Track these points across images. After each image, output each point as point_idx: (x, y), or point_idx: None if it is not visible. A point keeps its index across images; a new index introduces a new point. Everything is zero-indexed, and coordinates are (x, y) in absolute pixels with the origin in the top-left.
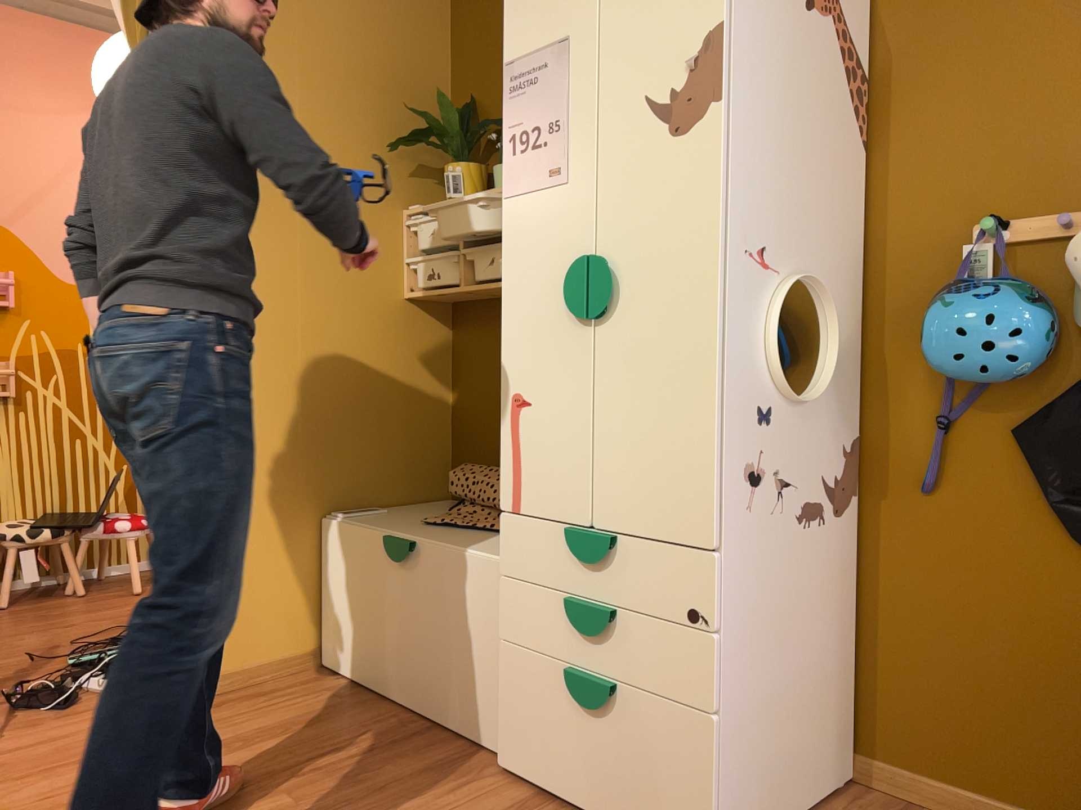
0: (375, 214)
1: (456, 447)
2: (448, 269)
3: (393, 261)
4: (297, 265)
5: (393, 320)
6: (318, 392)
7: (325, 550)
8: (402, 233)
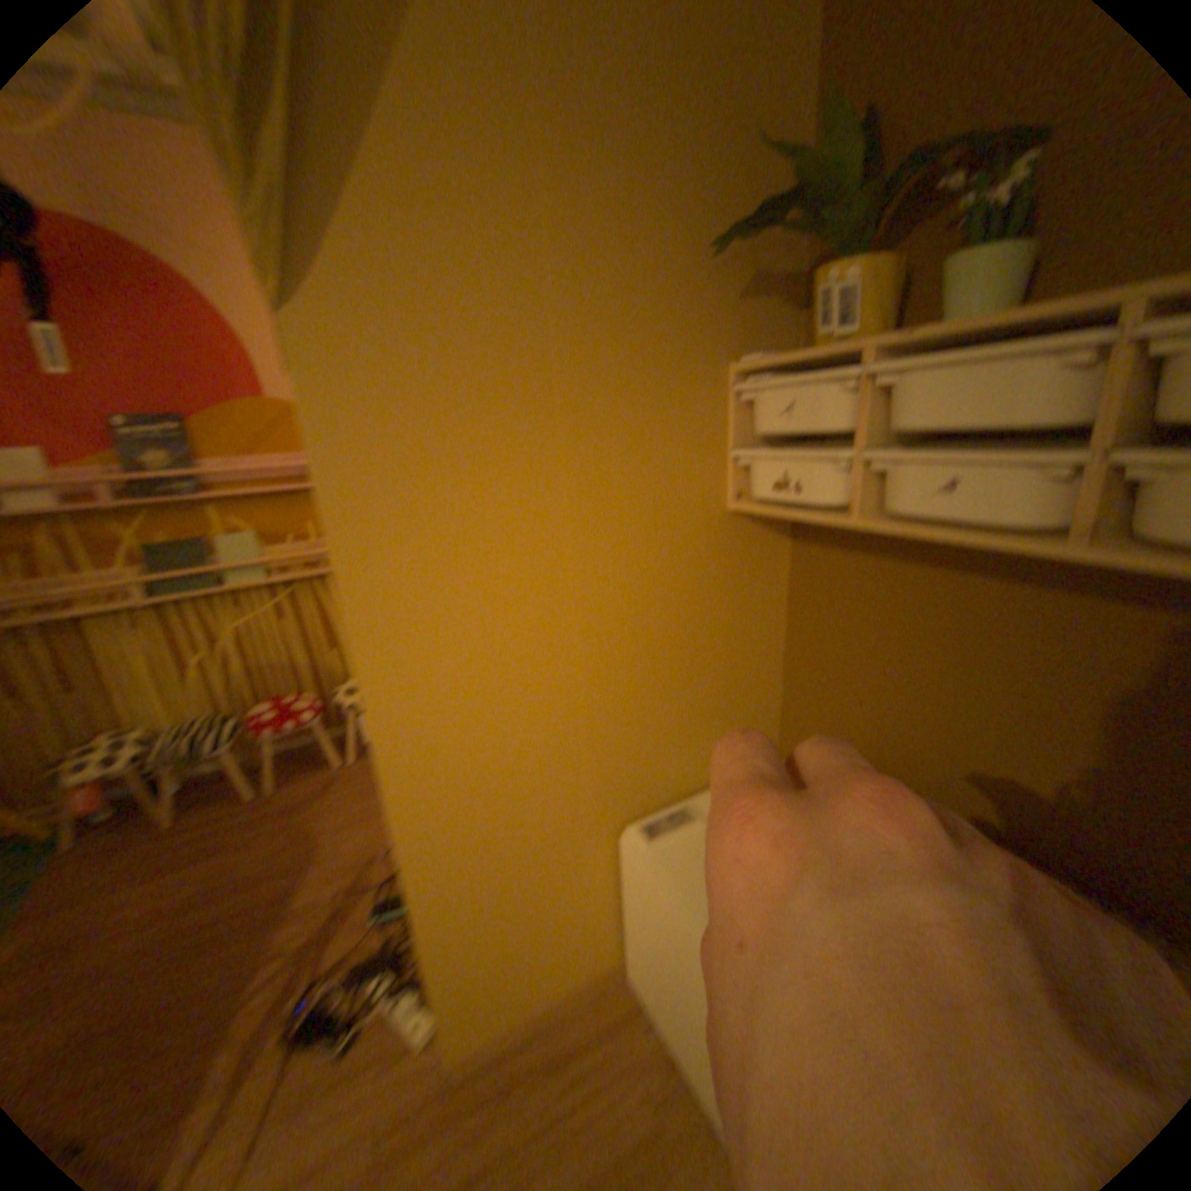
0: (686, 376)
1: (791, 696)
2: (821, 476)
3: (714, 451)
4: (563, 493)
5: (712, 542)
6: (607, 675)
7: (627, 871)
8: (727, 400)
